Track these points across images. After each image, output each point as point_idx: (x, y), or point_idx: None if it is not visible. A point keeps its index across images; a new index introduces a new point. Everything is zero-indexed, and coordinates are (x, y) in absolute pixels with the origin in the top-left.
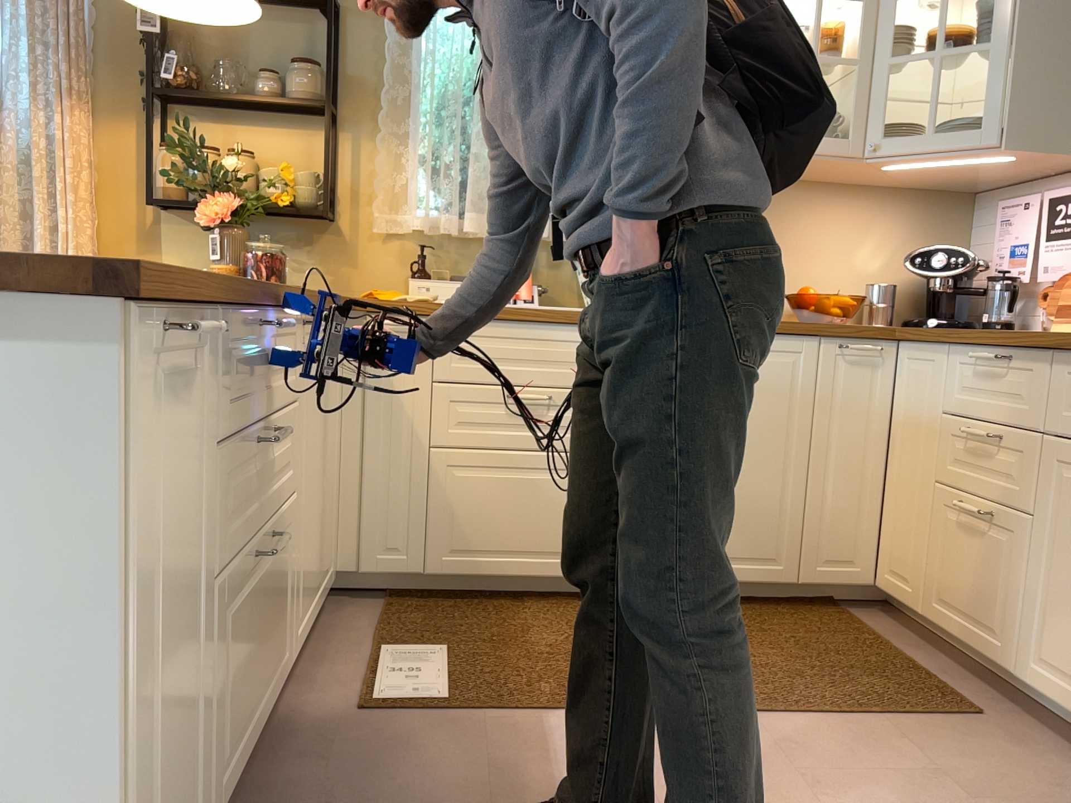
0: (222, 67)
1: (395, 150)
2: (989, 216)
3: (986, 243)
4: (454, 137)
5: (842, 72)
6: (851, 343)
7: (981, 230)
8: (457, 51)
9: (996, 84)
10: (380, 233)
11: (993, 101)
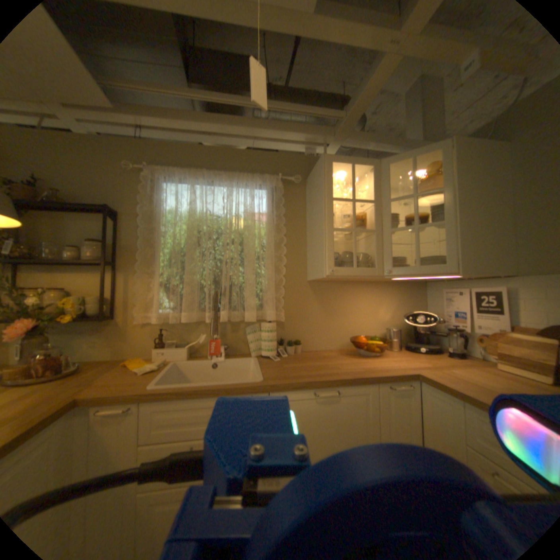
0: (46, 244)
1: (147, 281)
2: (436, 294)
3: (436, 306)
4: (178, 273)
5: (366, 235)
6: (397, 386)
7: (432, 300)
8: (179, 231)
9: (452, 242)
10: (139, 324)
11: (452, 251)
